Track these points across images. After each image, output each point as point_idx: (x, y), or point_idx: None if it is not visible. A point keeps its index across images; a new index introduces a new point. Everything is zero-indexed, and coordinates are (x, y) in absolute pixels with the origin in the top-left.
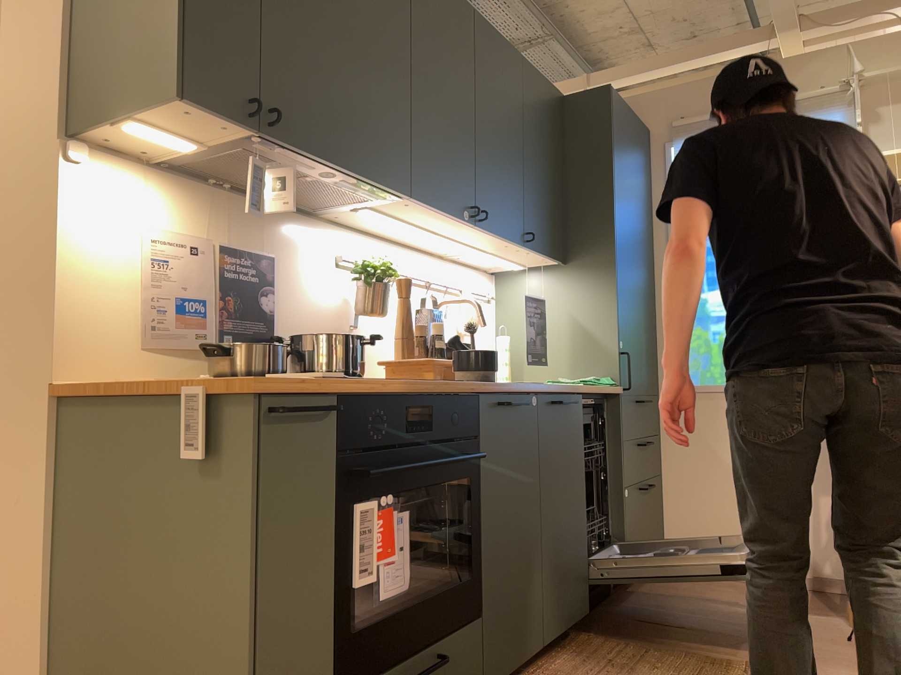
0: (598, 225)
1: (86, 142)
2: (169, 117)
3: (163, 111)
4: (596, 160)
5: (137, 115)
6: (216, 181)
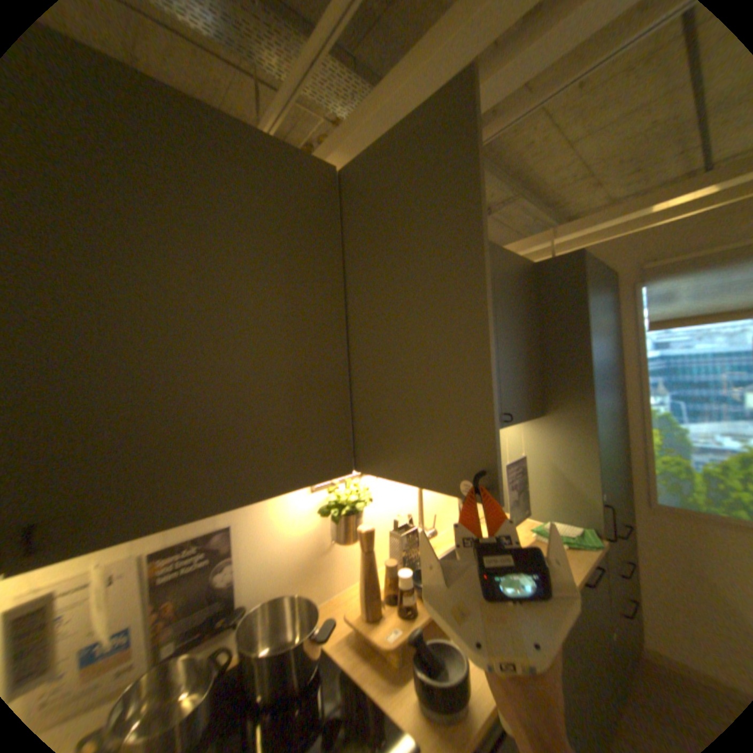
0: (575, 383)
1: None
2: None
3: None
4: (571, 322)
5: None
6: None
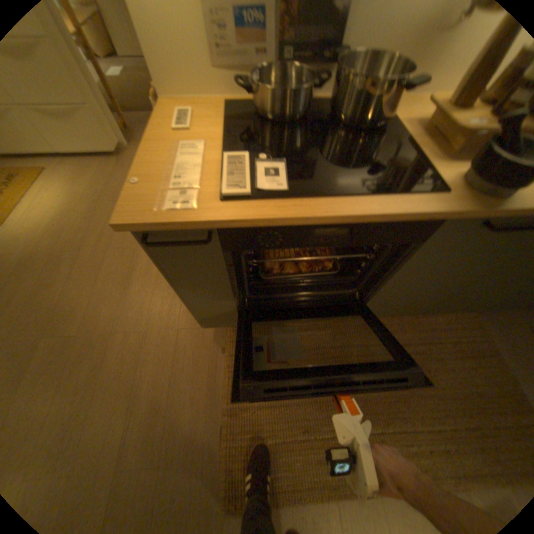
0: None
1: None
2: None
3: None
4: None
5: None
6: None
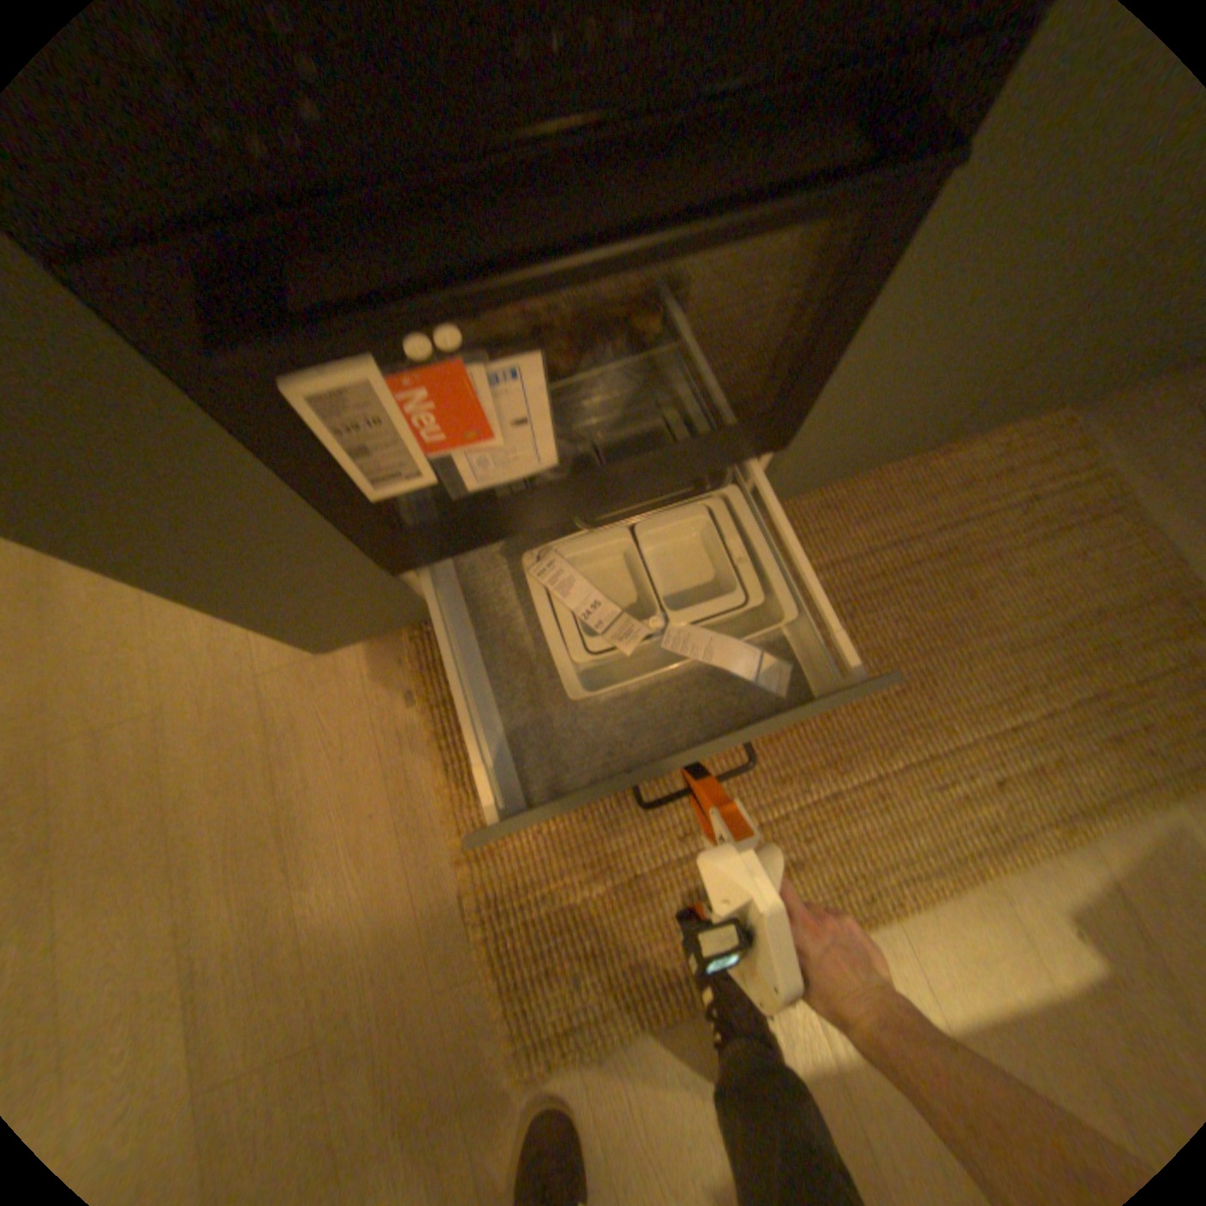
0: None
1: None
2: None
3: None
4: None
5: None
6: None
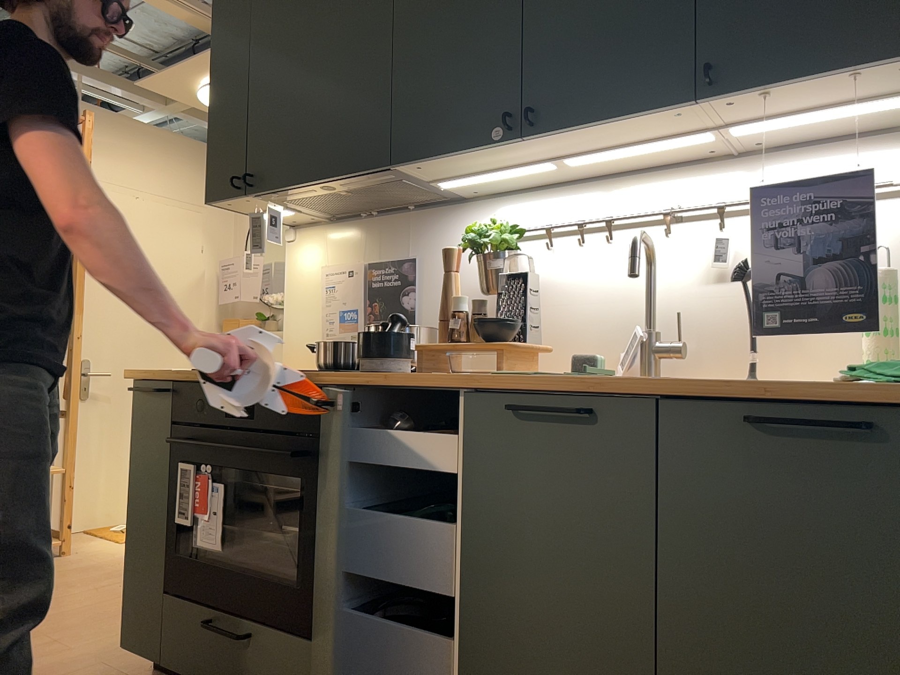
0: None
1: (298, 225)
2: (241, 208)
3: (230, 208)
4: None
5: (242, 213)
6: (362, 213)
